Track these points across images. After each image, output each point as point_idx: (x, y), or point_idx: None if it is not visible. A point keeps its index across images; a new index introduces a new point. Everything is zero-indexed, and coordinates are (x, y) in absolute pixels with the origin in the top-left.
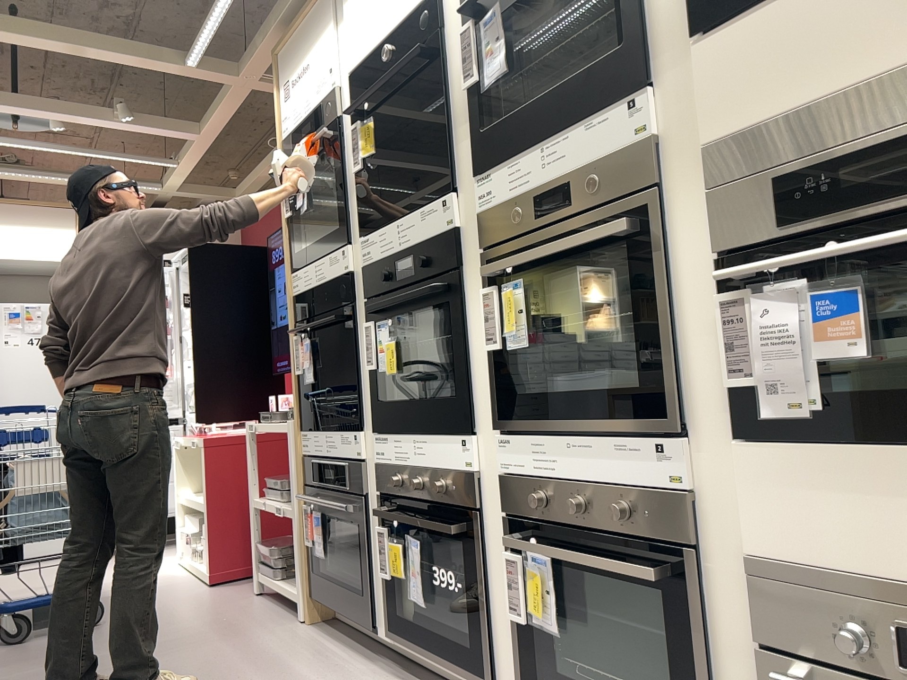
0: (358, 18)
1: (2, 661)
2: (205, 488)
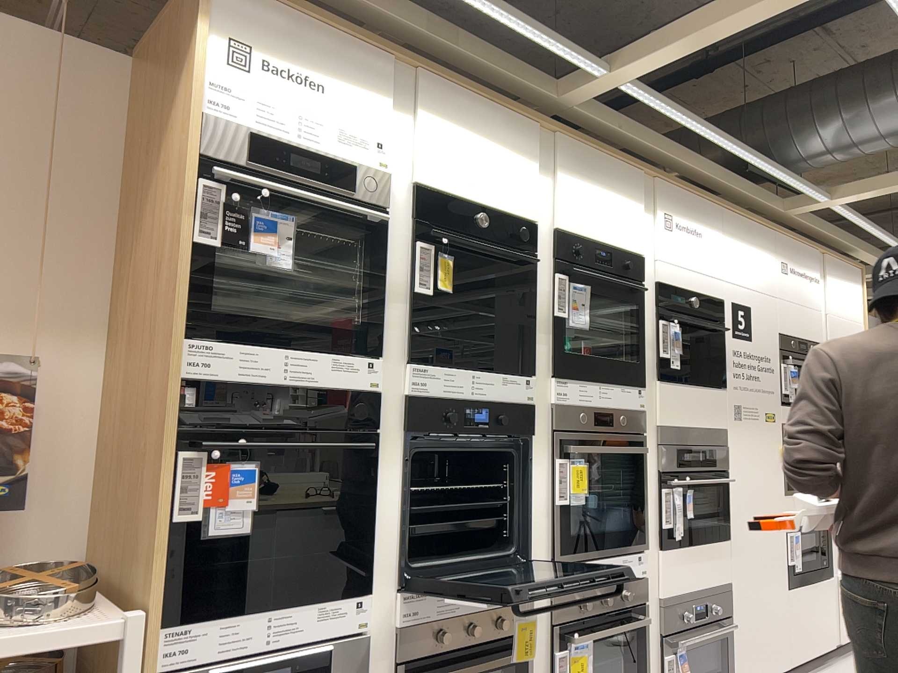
0: (444, 153)
1: None
2: None
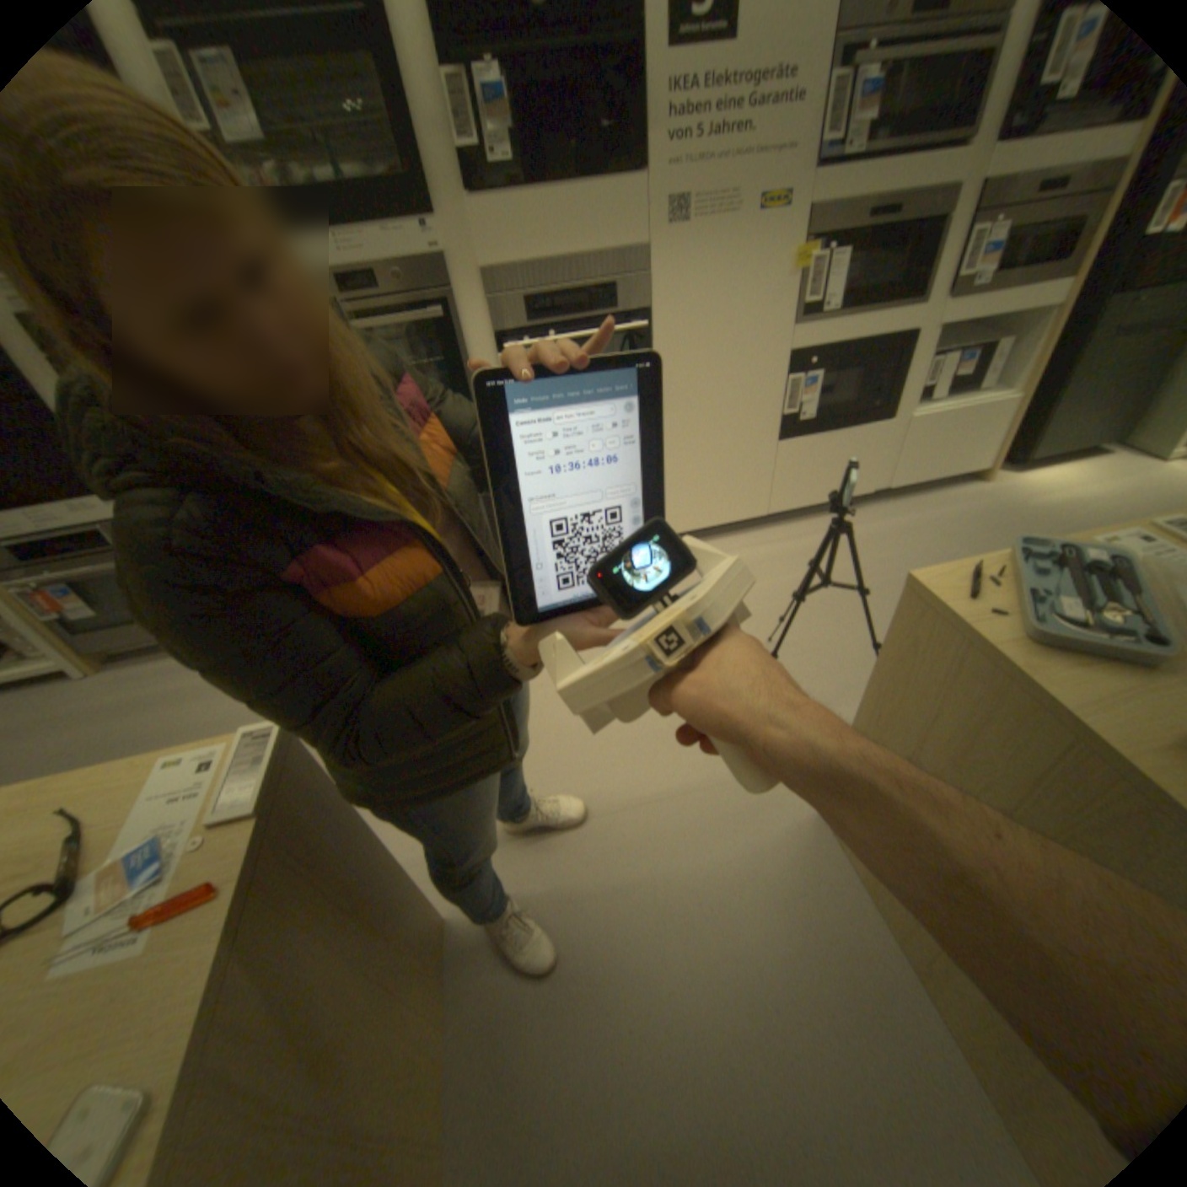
0: None
1: None
2: None
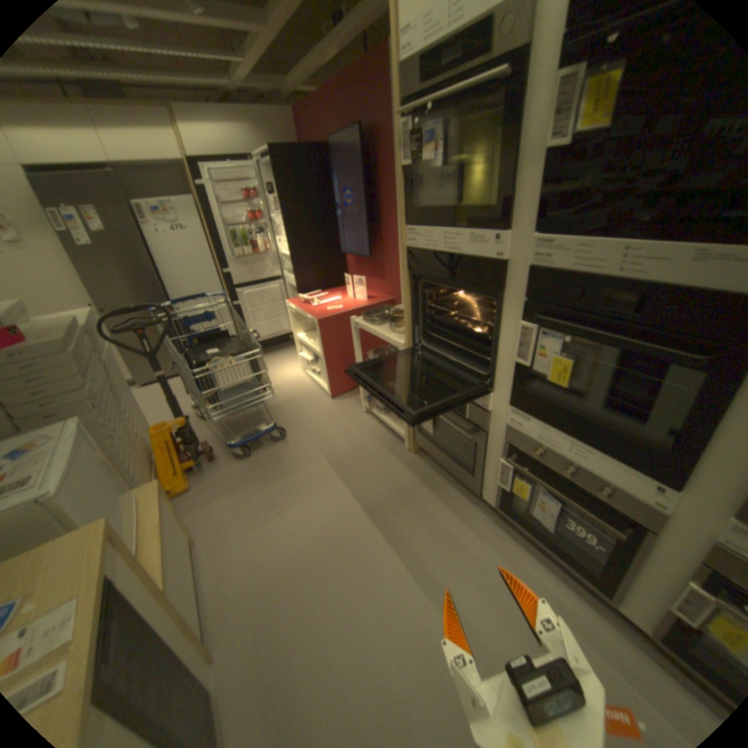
0: None
1: (245, 479)
2: (322, 350)
